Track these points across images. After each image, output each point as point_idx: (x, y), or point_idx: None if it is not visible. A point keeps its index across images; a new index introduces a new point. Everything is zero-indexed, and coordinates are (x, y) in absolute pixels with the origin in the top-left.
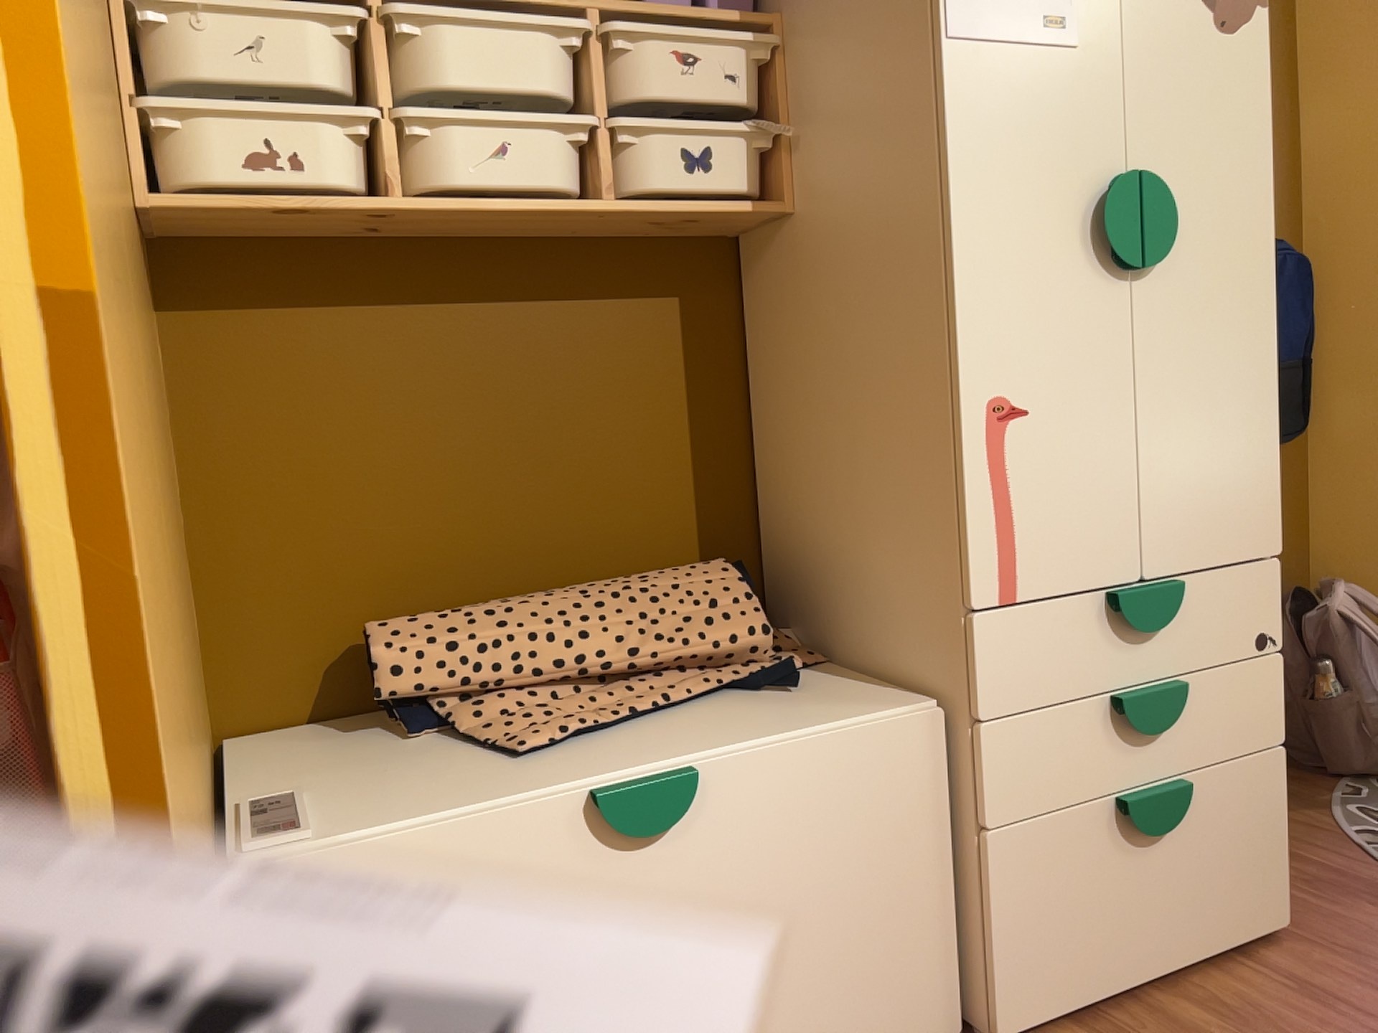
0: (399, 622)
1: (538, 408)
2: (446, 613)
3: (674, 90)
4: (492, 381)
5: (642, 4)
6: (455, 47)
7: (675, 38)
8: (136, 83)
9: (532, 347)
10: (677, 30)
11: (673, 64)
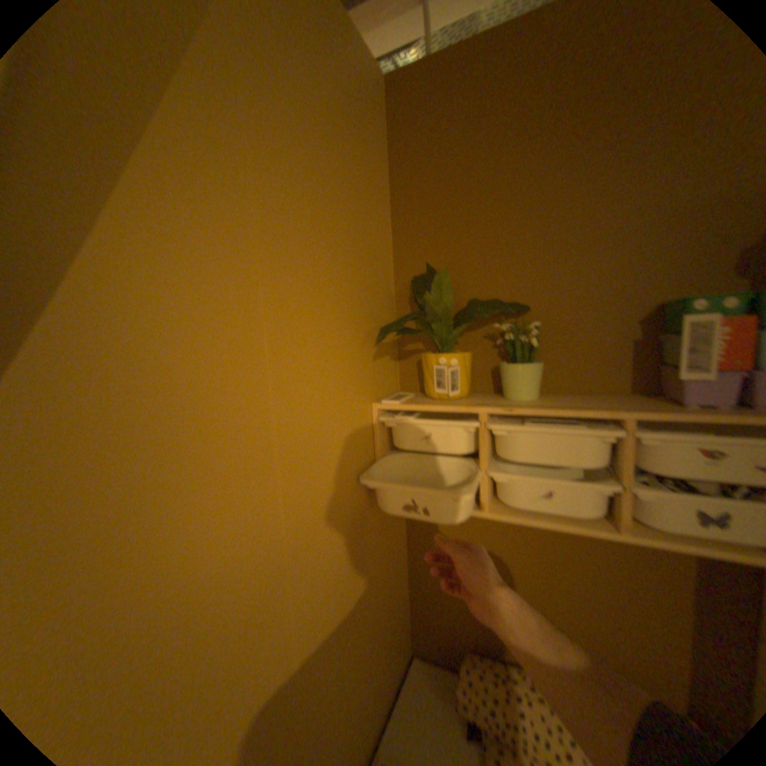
0: (475, 671)
1: (574, 583)
2: (498, 677)
3: (697, 474)
4: (547, 562)
5: (676, 412)
6: (524, 438)
7: (704, 442)
8: (388, 437)
9: (574, 552)
10: (706, 439)
11: (700, 457)
